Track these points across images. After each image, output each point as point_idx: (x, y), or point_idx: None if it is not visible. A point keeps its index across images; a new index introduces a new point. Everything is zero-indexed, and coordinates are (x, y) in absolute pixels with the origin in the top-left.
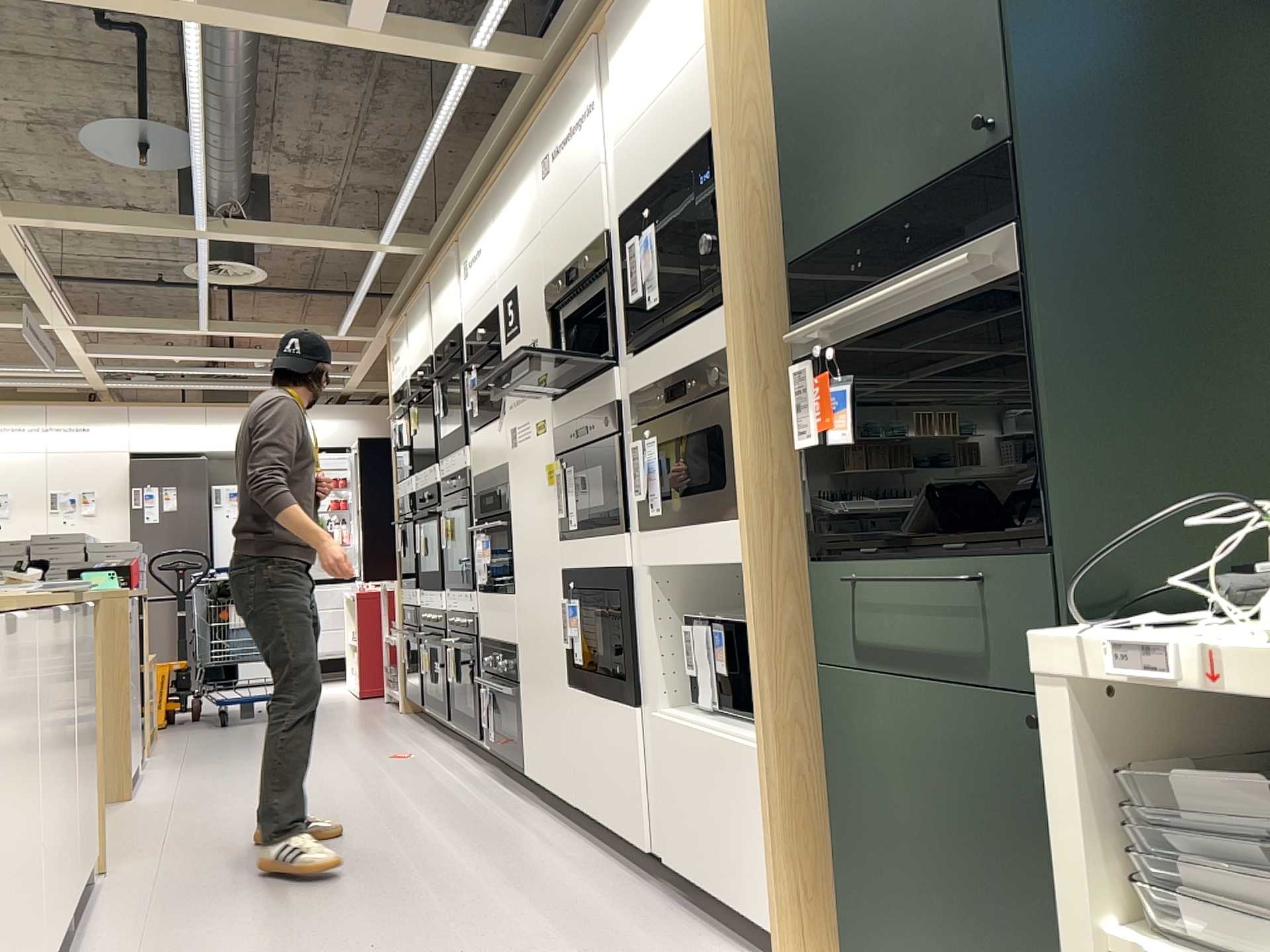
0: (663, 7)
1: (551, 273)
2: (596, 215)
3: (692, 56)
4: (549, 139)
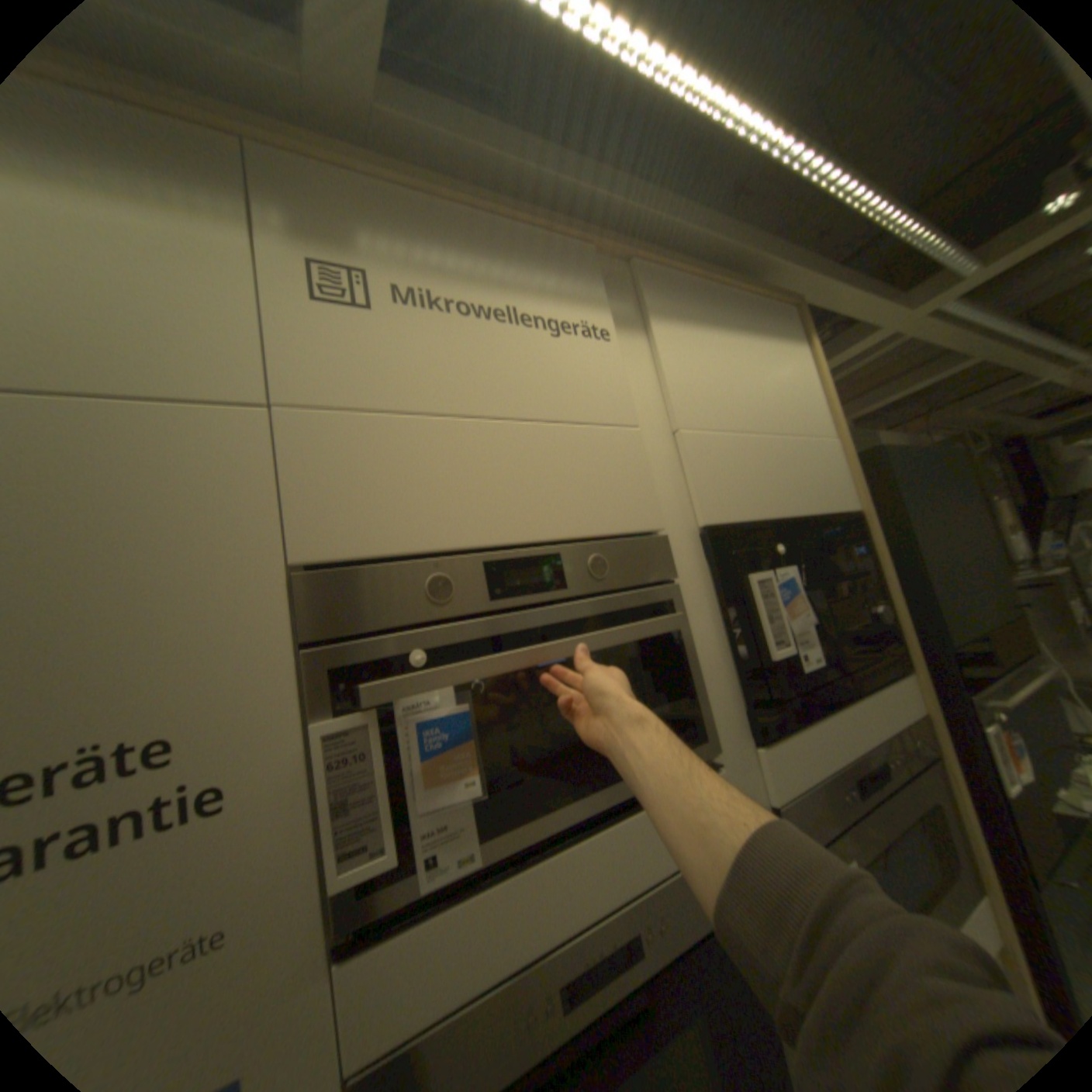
0: (761, 353)
1: (359, 540)
2: (626, 495)
3: (815, 430)
4: (372, 244)
